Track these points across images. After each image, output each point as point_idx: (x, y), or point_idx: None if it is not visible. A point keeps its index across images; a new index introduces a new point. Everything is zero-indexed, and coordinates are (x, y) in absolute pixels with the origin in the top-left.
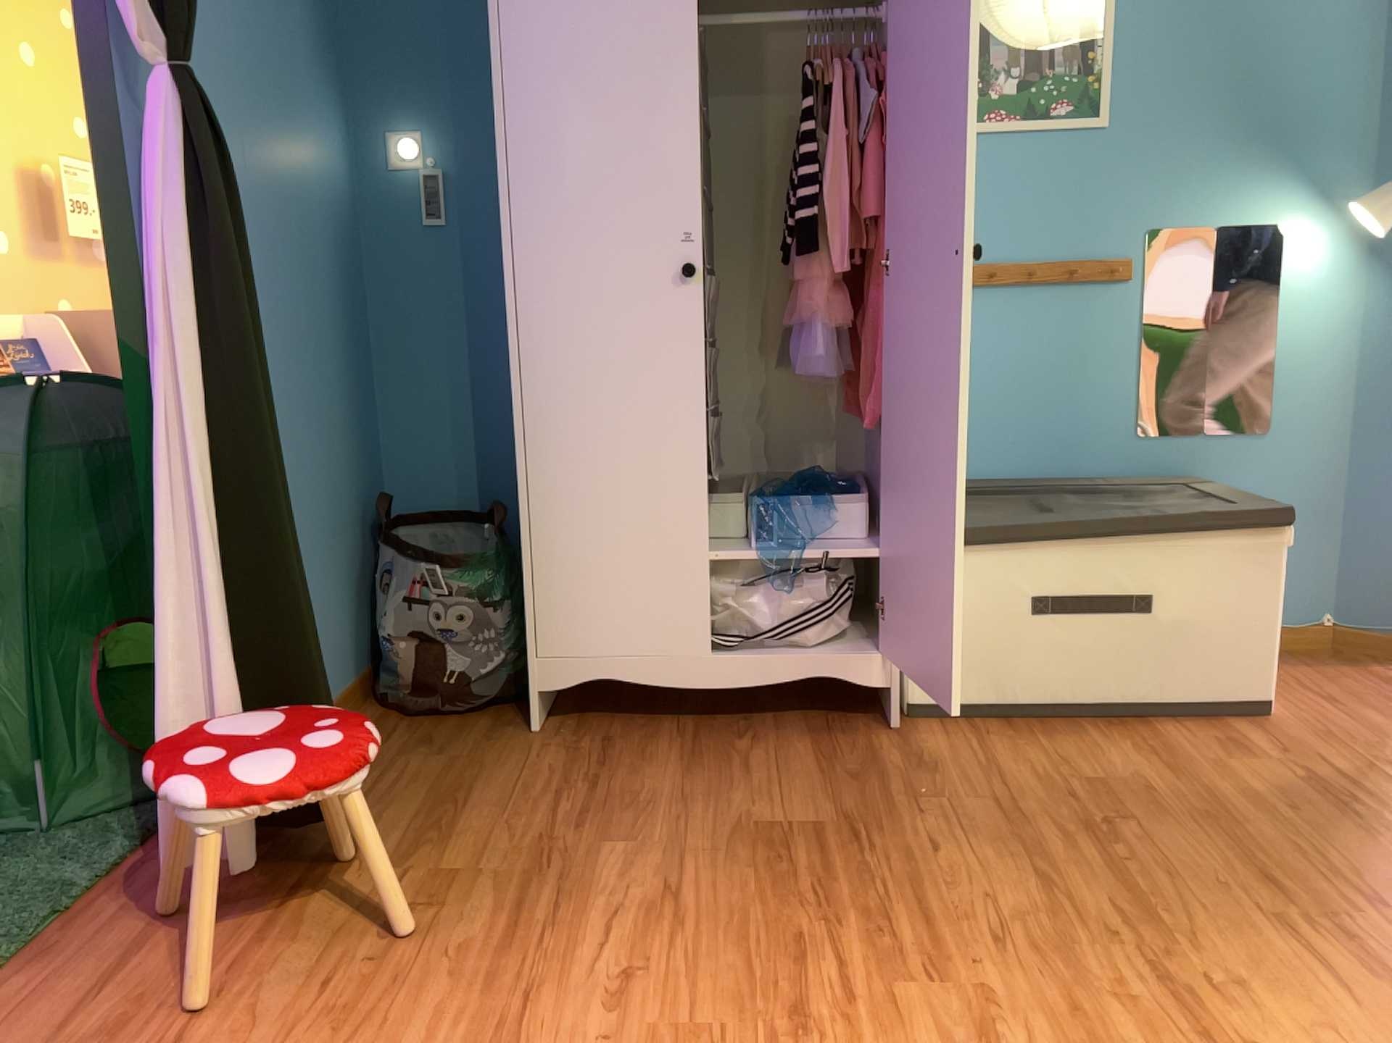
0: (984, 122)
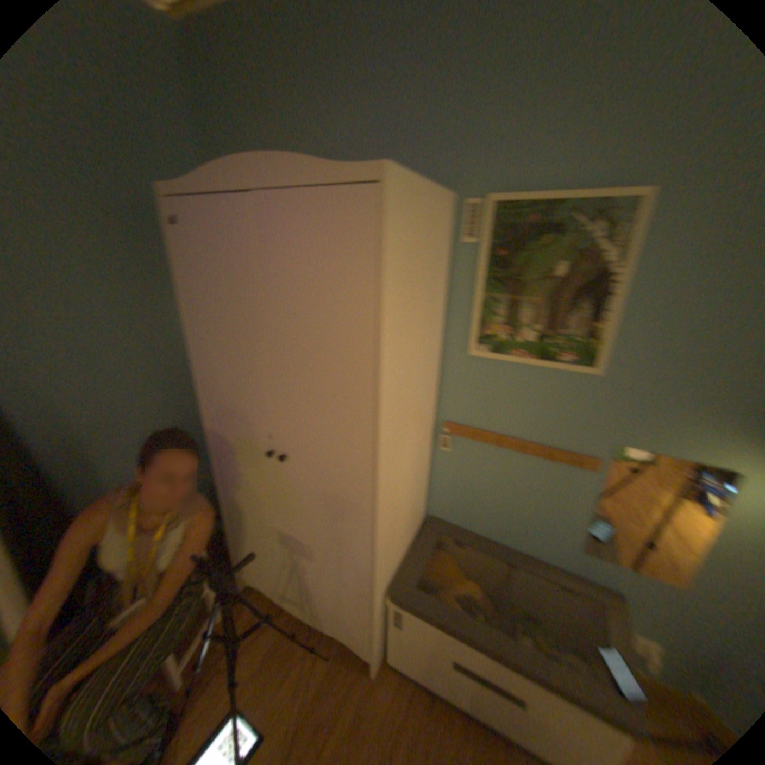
0: (508, 355)
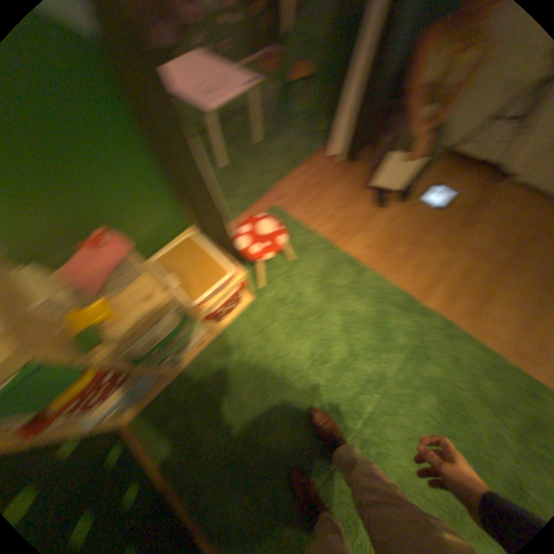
0: None
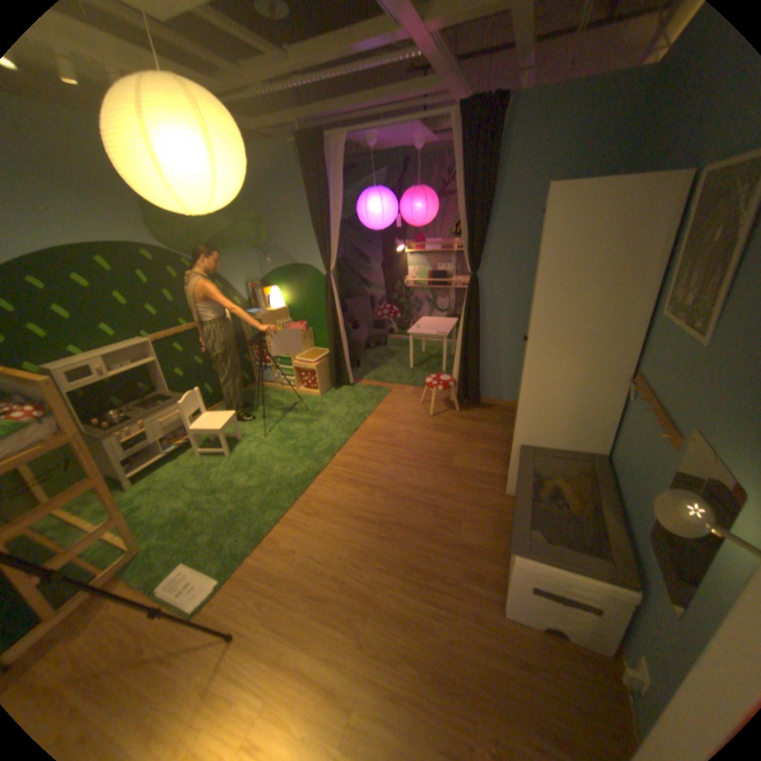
0: (677, 316)
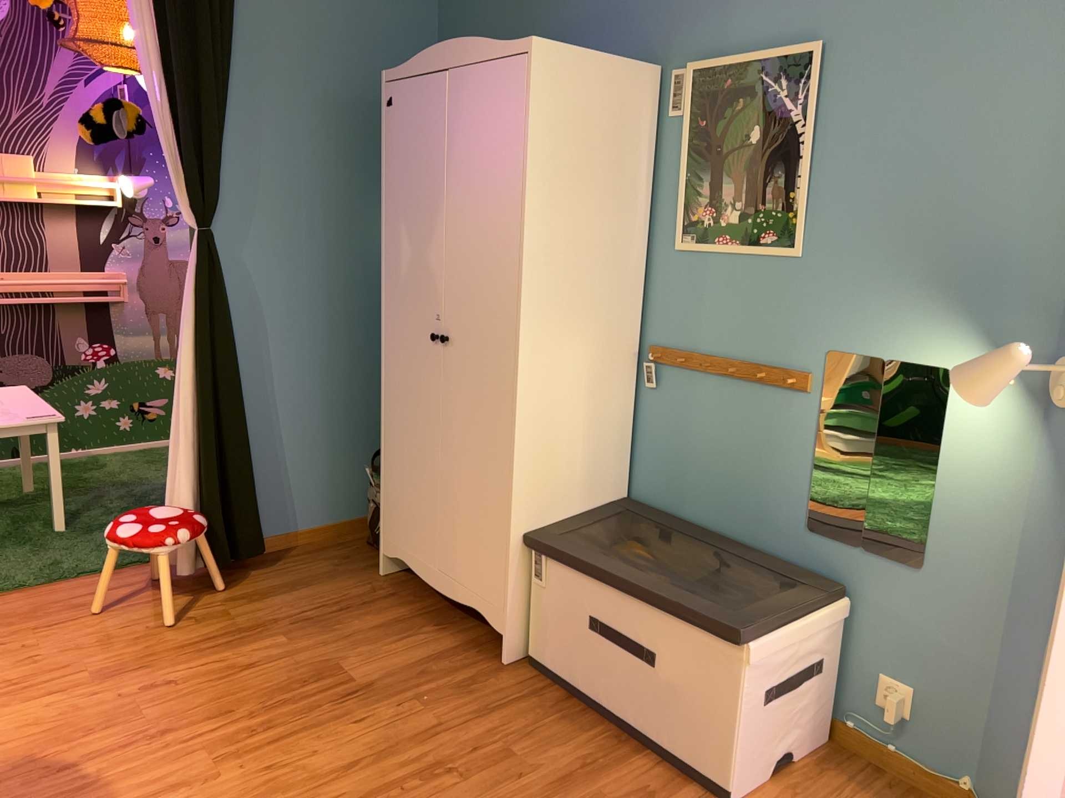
0: (713, 243)
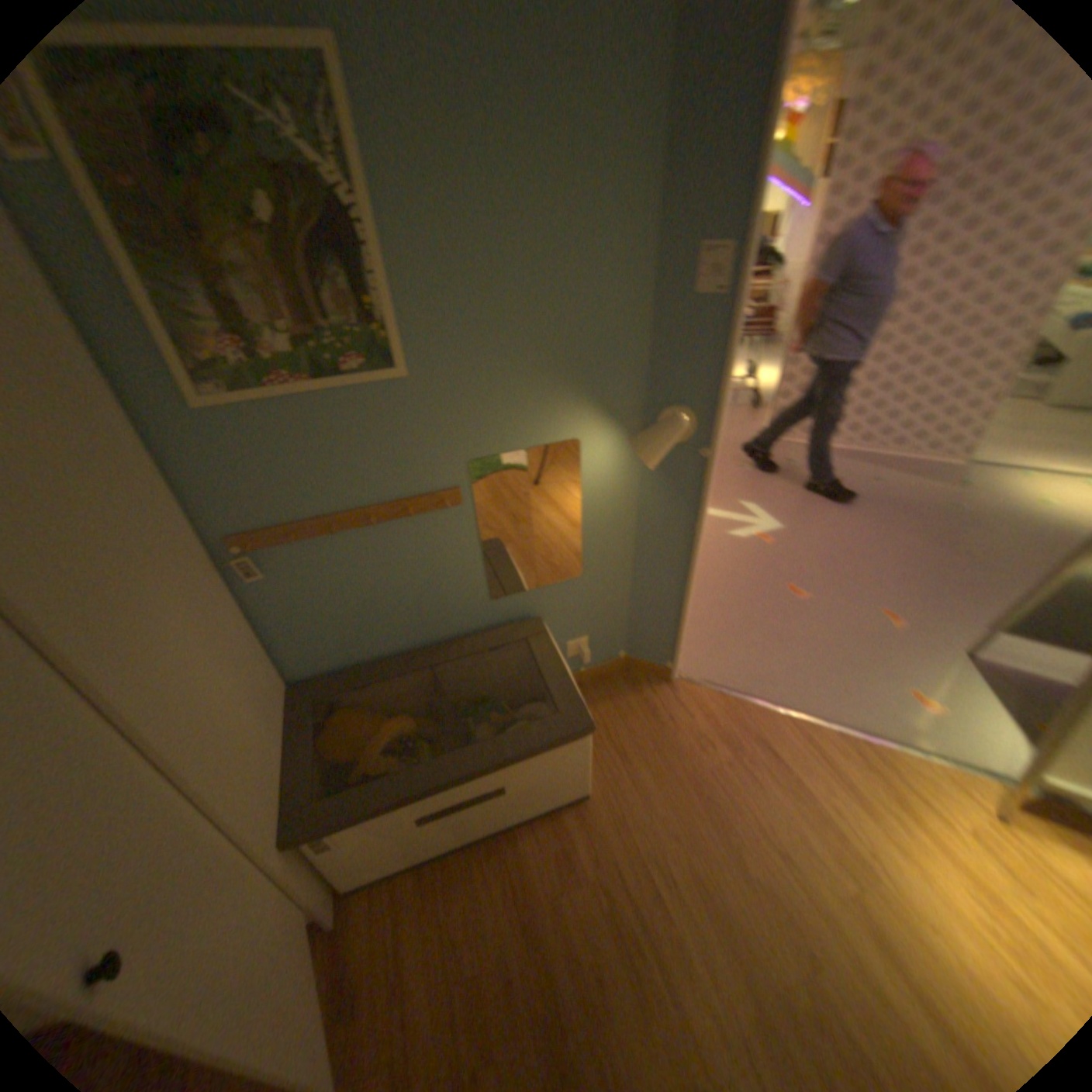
0: (260, 385)
